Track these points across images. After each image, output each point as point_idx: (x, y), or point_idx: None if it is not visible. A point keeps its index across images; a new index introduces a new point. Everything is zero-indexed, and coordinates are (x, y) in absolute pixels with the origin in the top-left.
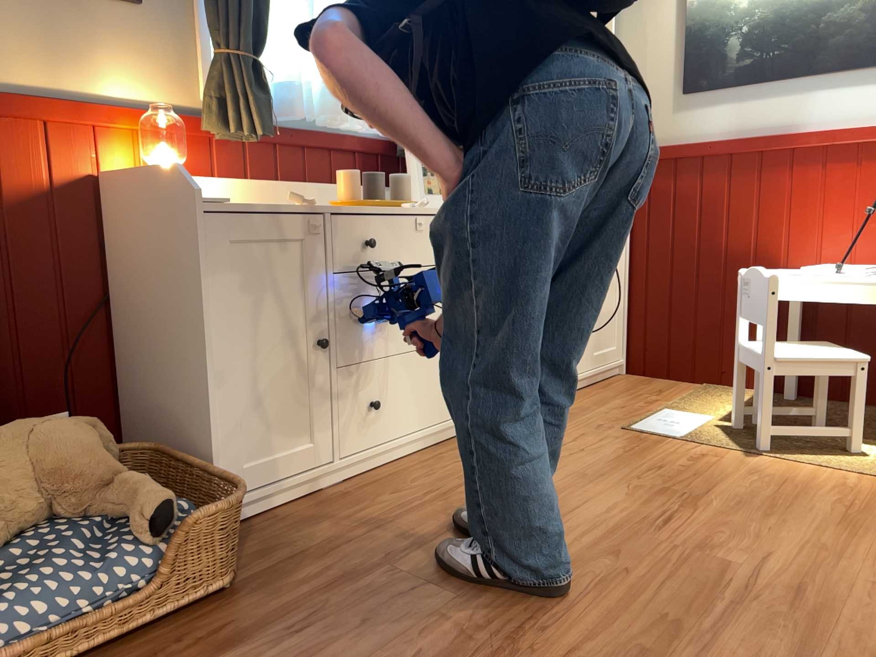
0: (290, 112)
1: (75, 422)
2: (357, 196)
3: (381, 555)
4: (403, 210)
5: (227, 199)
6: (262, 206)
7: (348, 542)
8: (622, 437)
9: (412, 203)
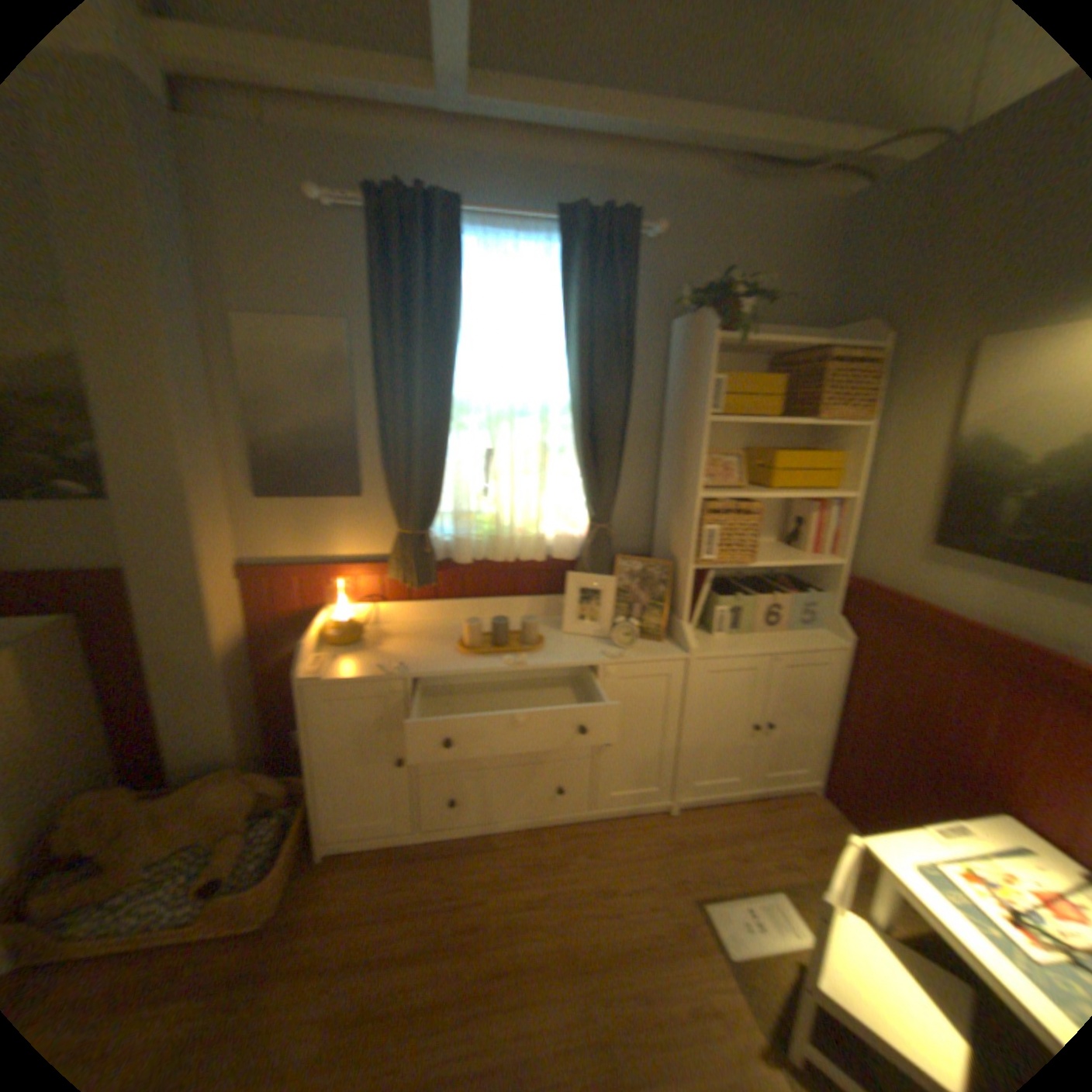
0: (461, 560)
1: (241, 784)
2: (477, 642)
3: (348, 959)
4: (497, 667)
5: (324, 676)
6: (365, 669)
7: (353, 926)
8: (680, 920)
9: (509, 661)
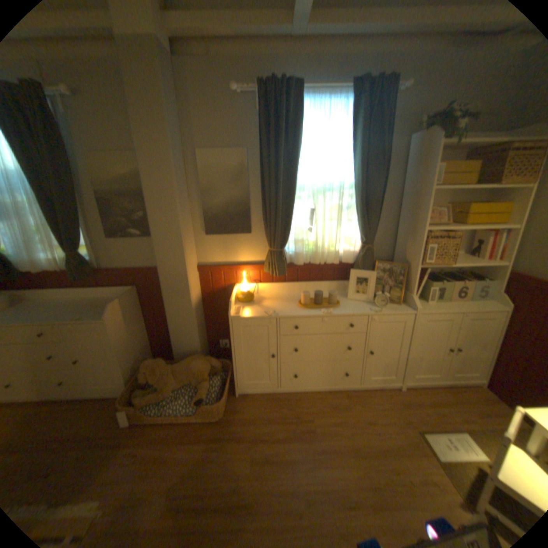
0: (297, 263)
1: (204, 361)
2: (306, 302)
3: (255, 438)
4: (317, 314)
5: (240, 316)
6: (257, 313)
7: (255, 425)
8: (410, 440)
9: (324, 312)
